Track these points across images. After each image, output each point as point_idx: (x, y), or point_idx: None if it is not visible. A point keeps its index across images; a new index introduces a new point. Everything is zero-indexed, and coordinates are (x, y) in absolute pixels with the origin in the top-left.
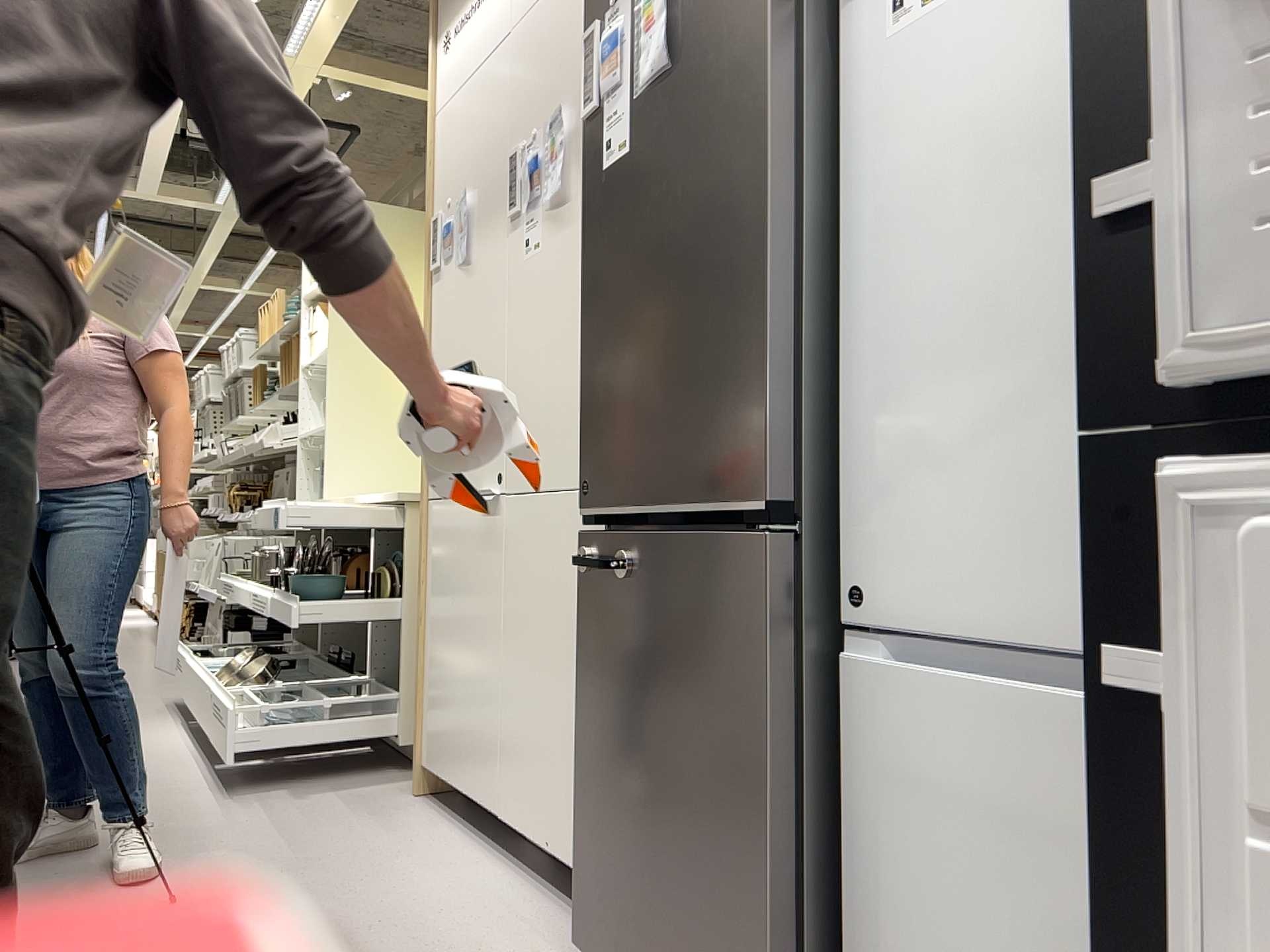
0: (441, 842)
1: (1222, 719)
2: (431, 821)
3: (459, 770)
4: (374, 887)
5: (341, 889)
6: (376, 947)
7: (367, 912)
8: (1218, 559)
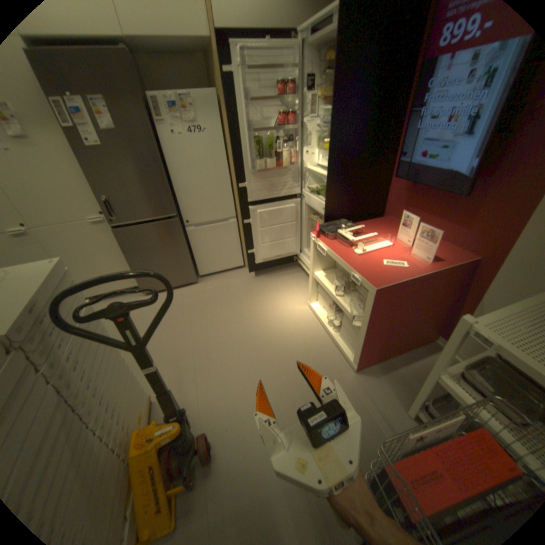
0: None
1: (252, 222)
2: None
3: None
4: None
5: None
6: None
7: None
8: (251, 213)
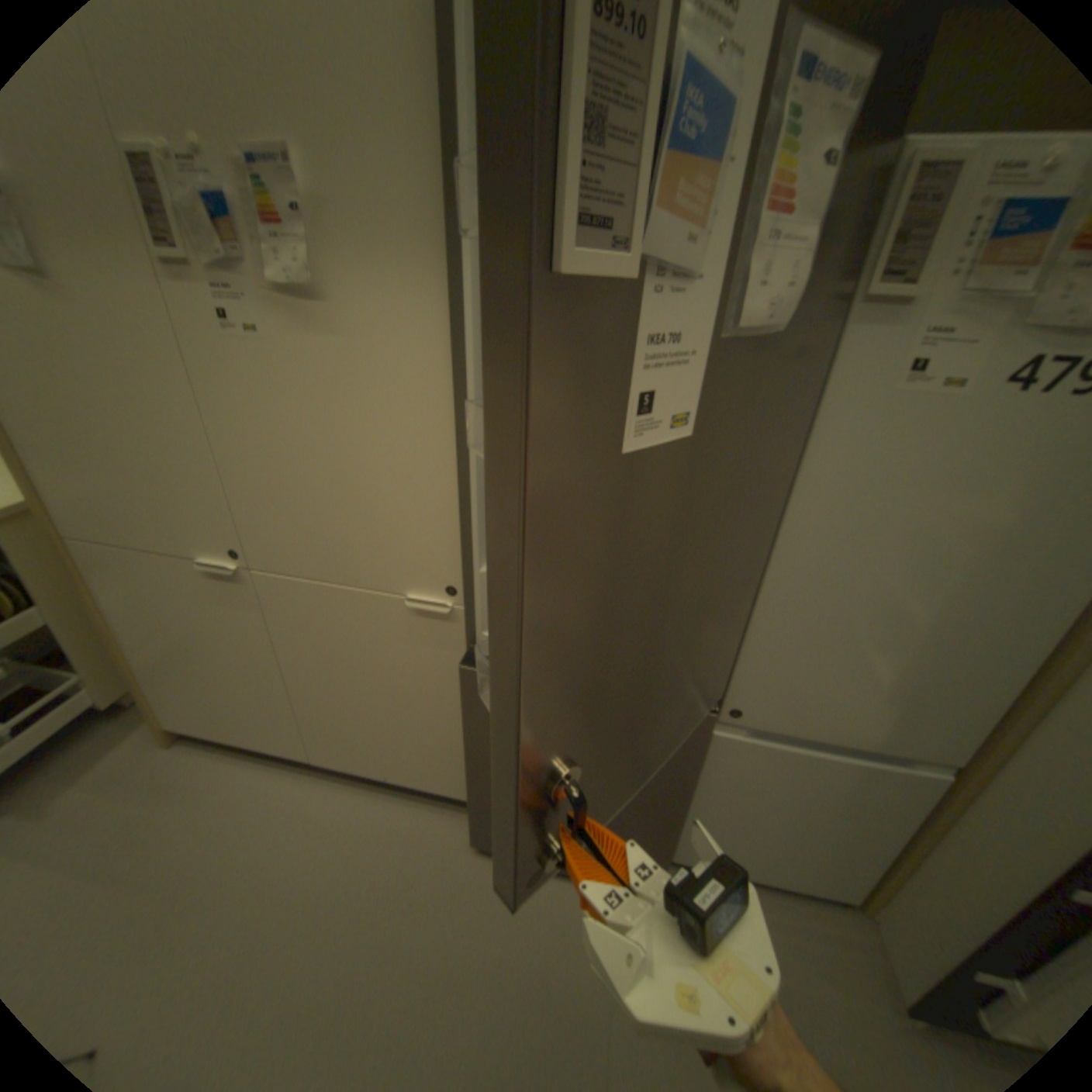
0: (253, 789)
1: None
2: (215, 770)
3: (235, 735)
4: (259, 876)
5: (235, 899)
6: (338, 936)
7: (287, 907)
8: None
